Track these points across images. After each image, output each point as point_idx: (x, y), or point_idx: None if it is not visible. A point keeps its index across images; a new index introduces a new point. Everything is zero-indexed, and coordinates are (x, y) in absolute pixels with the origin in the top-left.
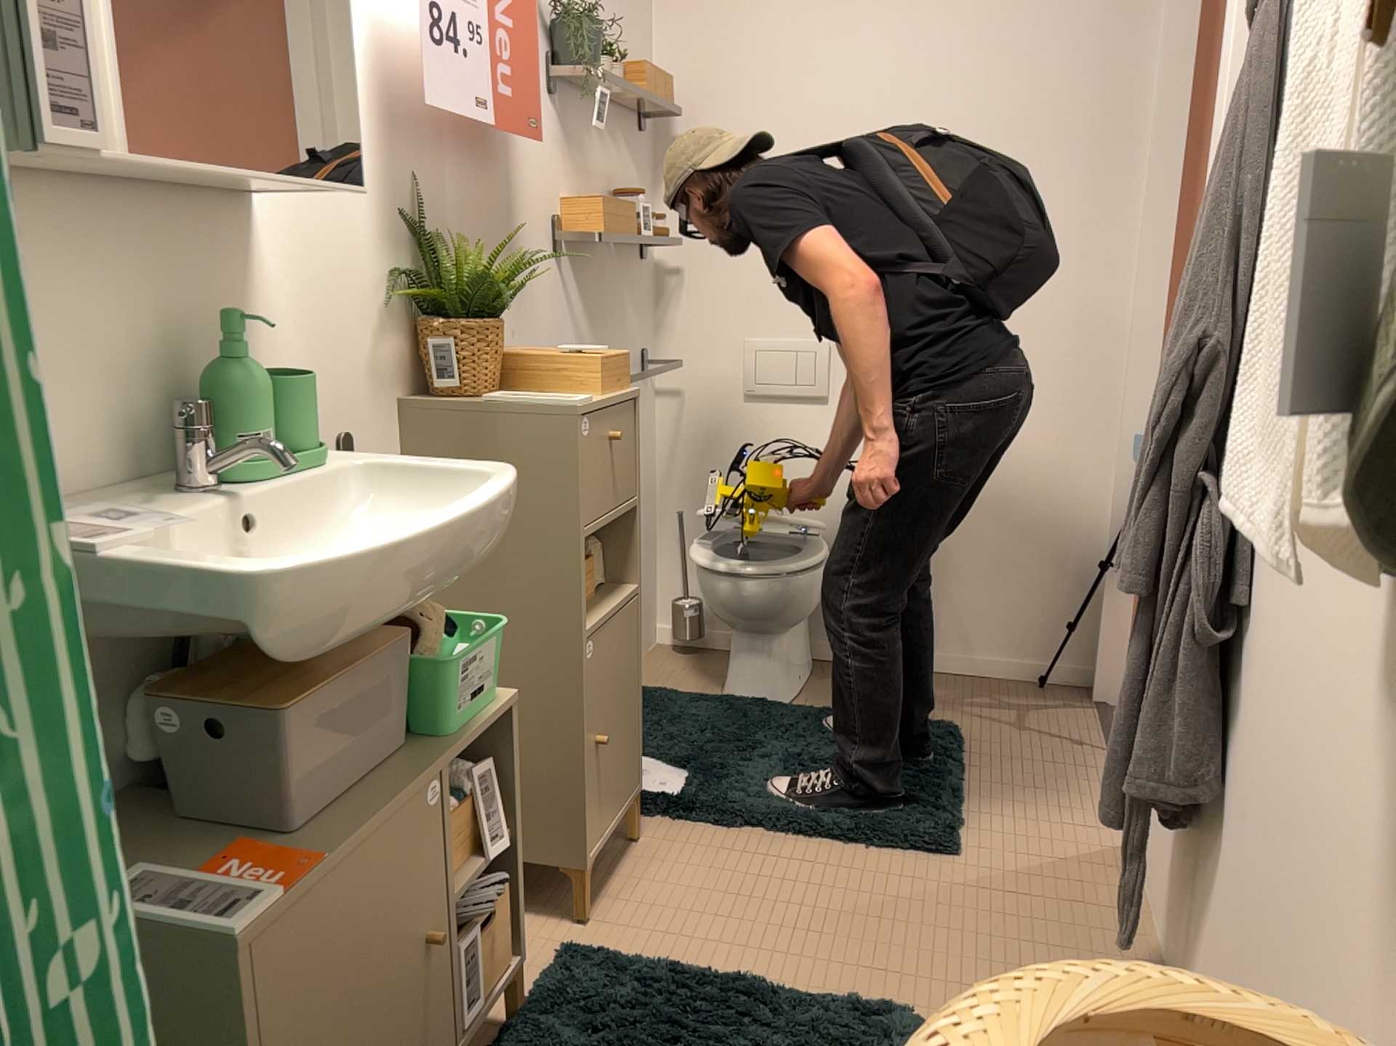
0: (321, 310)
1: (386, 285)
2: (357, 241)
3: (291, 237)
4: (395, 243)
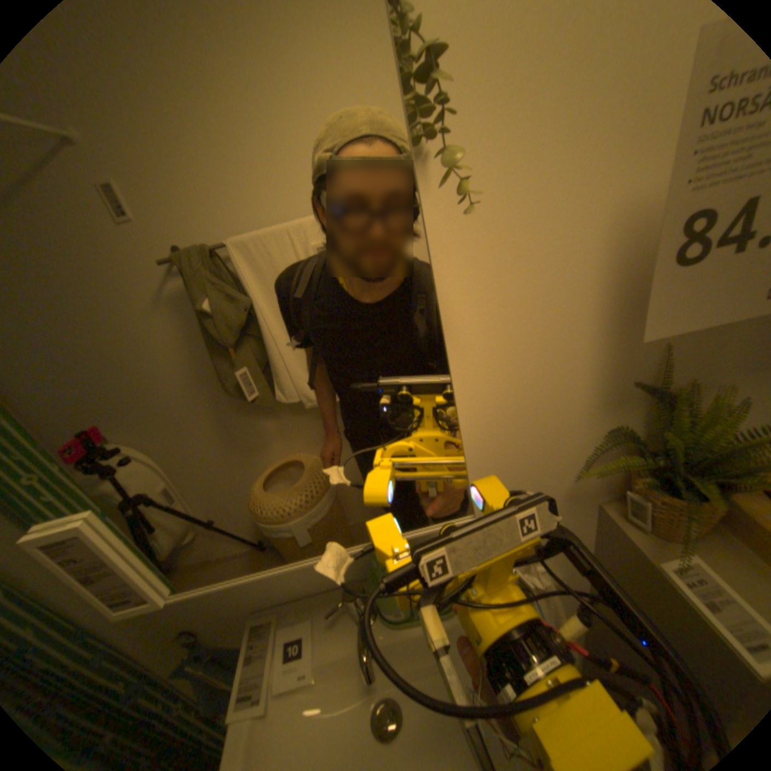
0: (507, 480)
1: (582, 456)
2: (560, 425)
3: (476, 449)
4: (615, 409)
